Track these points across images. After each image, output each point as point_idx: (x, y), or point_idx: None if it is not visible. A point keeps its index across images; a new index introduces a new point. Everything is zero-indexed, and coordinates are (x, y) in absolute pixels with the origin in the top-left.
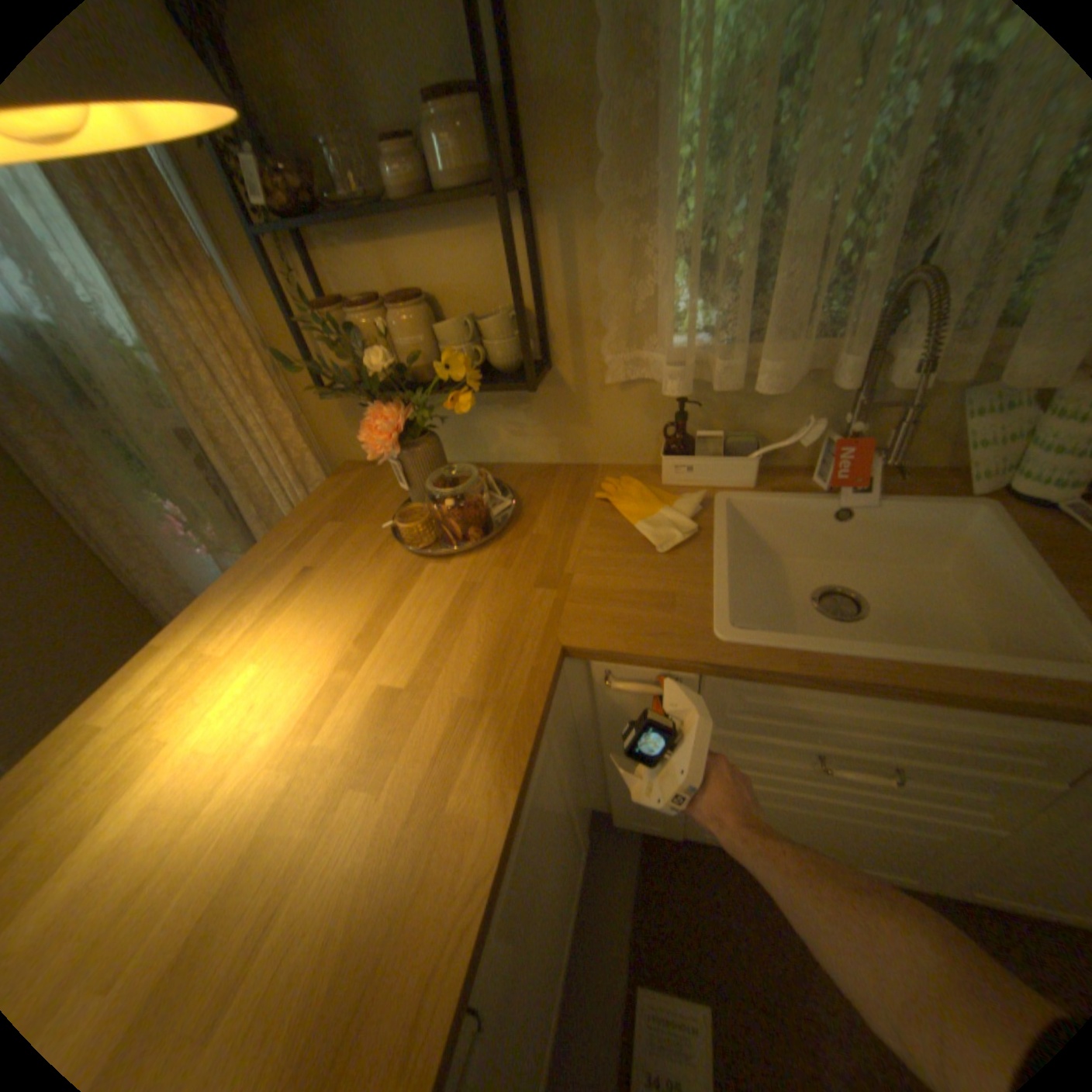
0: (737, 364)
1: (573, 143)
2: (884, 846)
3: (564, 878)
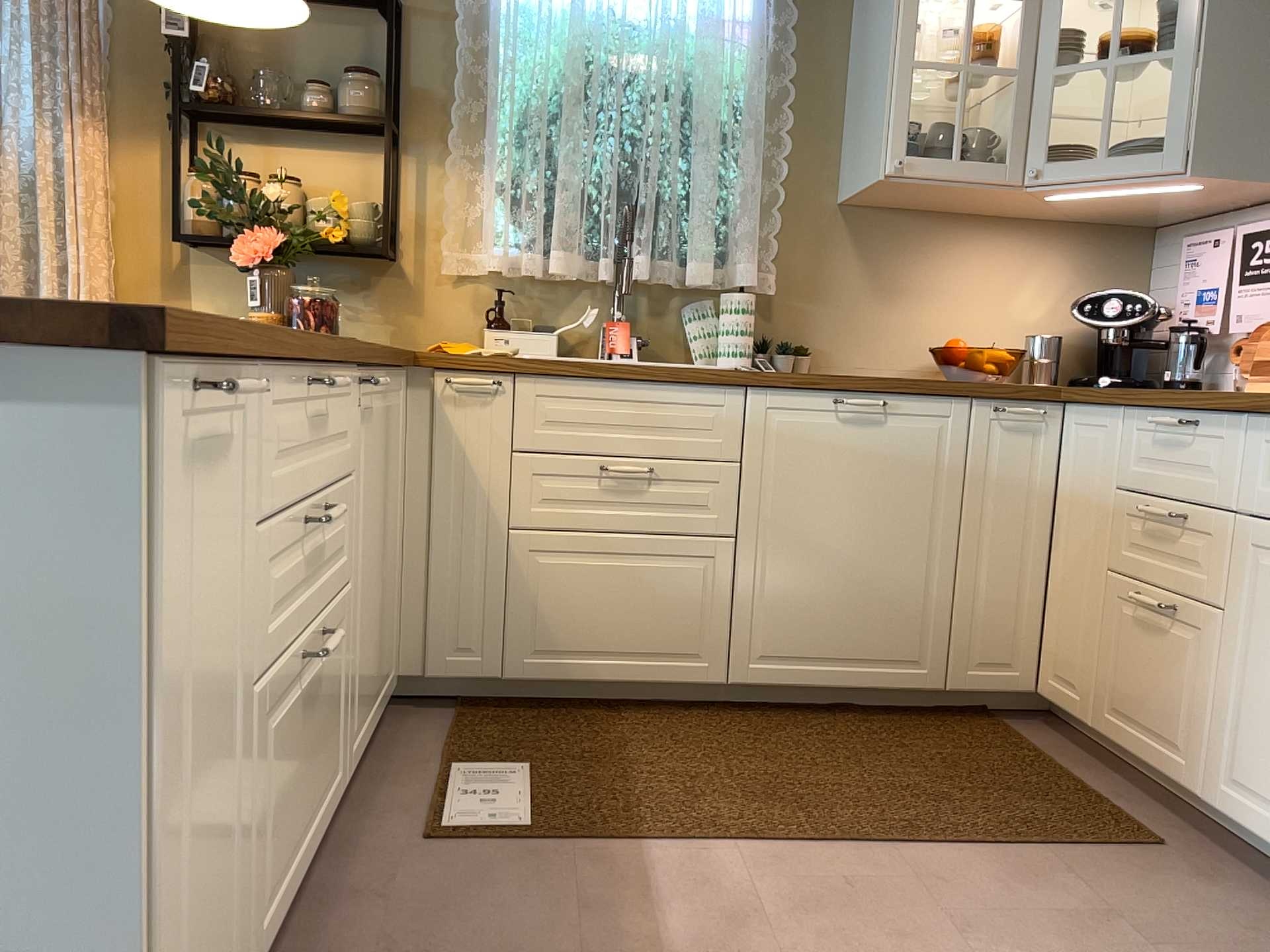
0: (537, 264)
1: (435, 125)
2: (667, 600)
3: (386, 593)
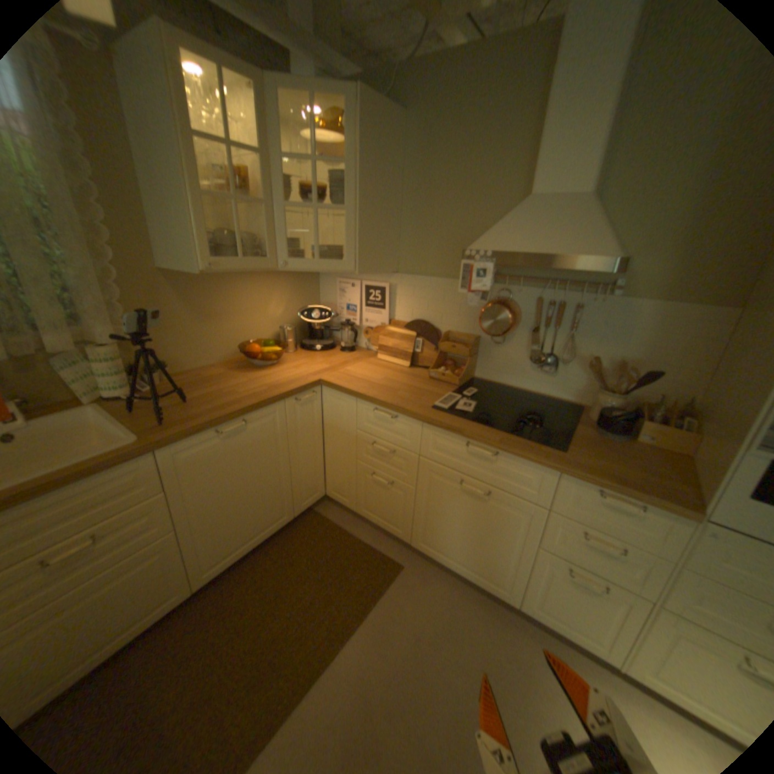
0: None
1: None
2: (137, 591)
3: None
